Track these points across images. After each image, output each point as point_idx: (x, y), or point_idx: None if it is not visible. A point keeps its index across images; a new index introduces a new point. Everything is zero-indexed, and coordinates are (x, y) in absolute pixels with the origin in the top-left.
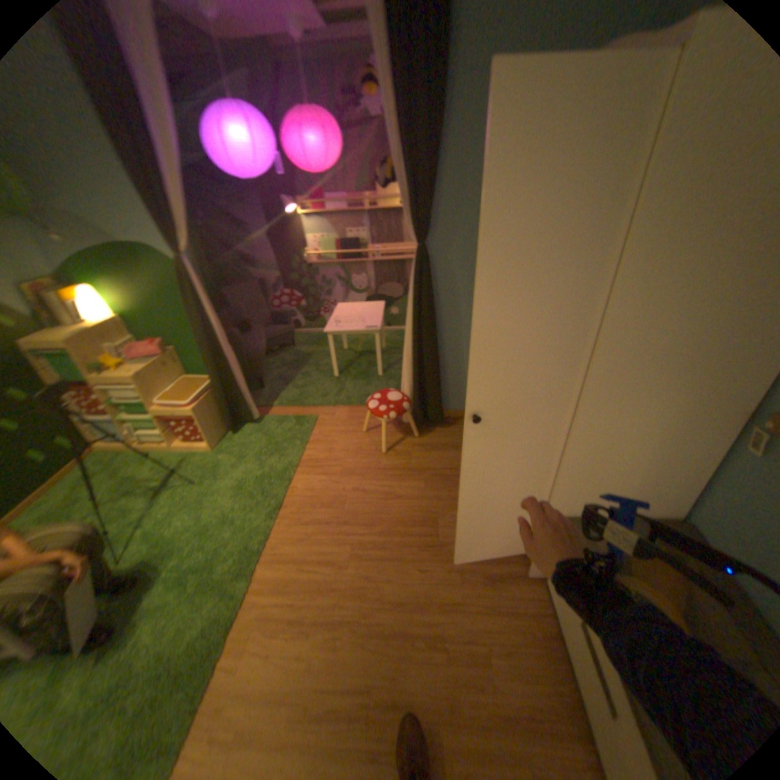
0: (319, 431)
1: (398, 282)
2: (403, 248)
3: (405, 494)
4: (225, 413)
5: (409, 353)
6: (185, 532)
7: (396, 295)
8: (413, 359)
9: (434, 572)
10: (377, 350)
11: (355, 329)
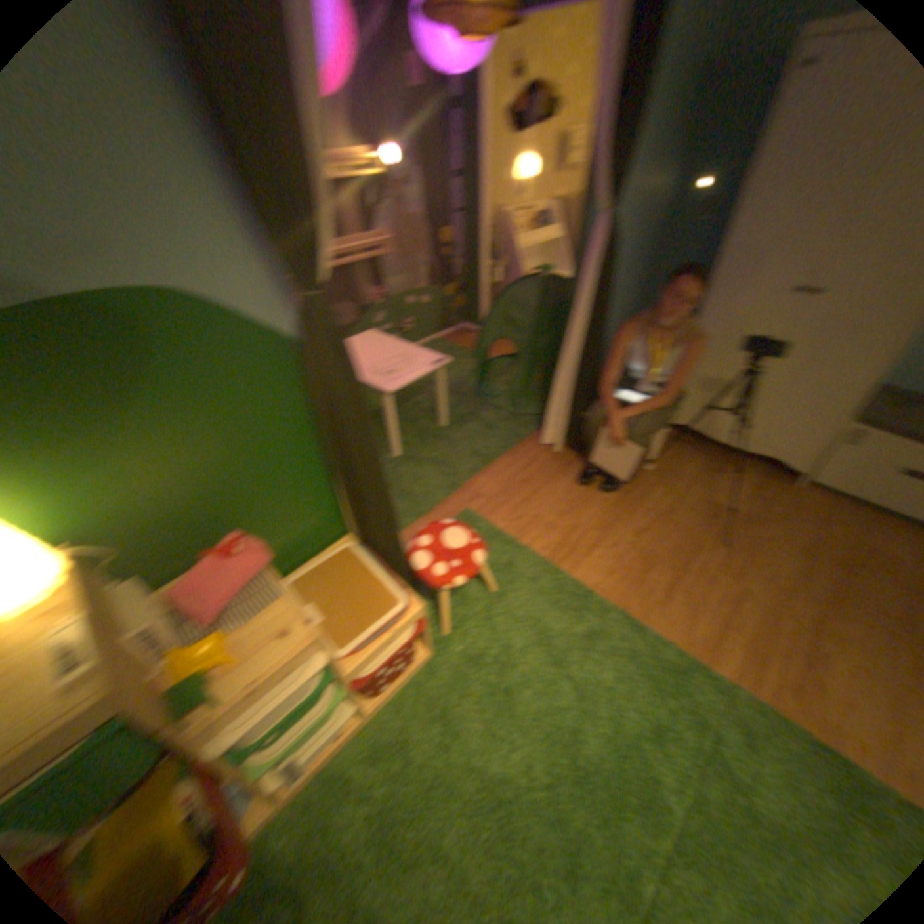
0: (499, 519)
1: (350, 298)
2: (349, 243)
3: (666, 504)
4: (413, 580)
5: (575, 360)
6: (608, 744)
7: (350, 319)
8: (575, 367)
9: (773, 532)
10: (444, 389)
11: (418, 370)
